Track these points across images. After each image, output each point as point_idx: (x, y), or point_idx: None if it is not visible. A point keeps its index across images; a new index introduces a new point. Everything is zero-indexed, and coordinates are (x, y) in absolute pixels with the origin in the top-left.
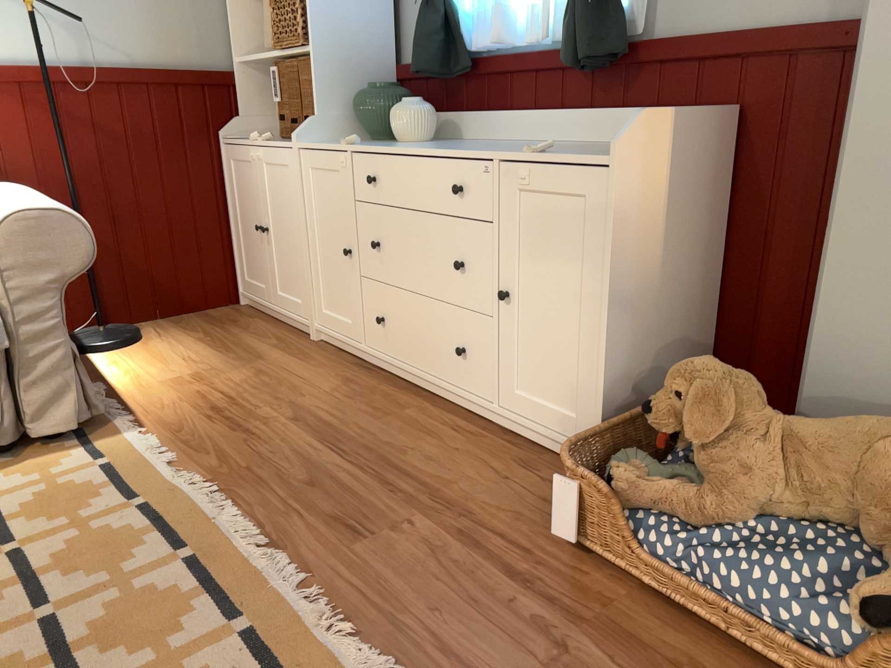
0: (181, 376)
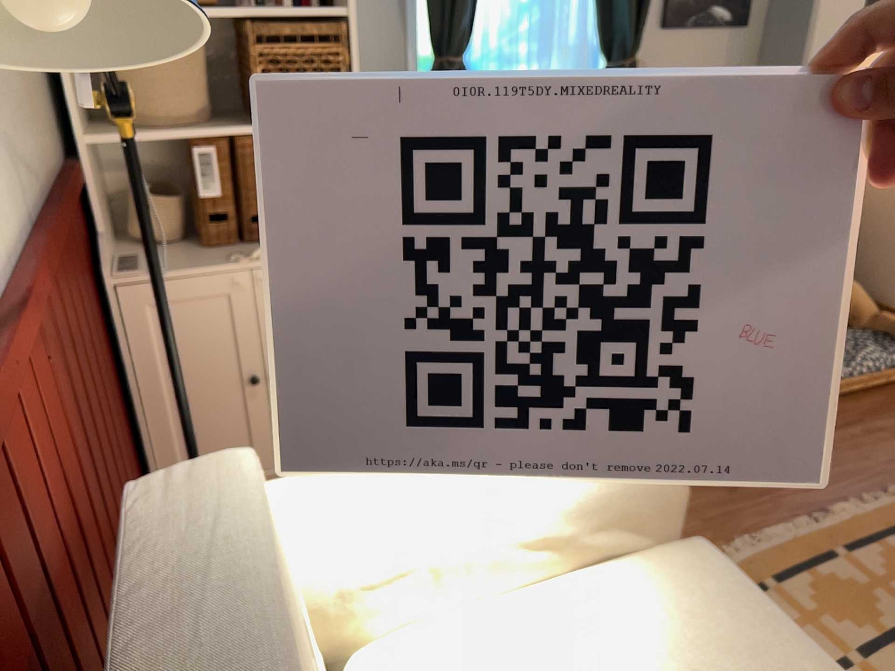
0: None
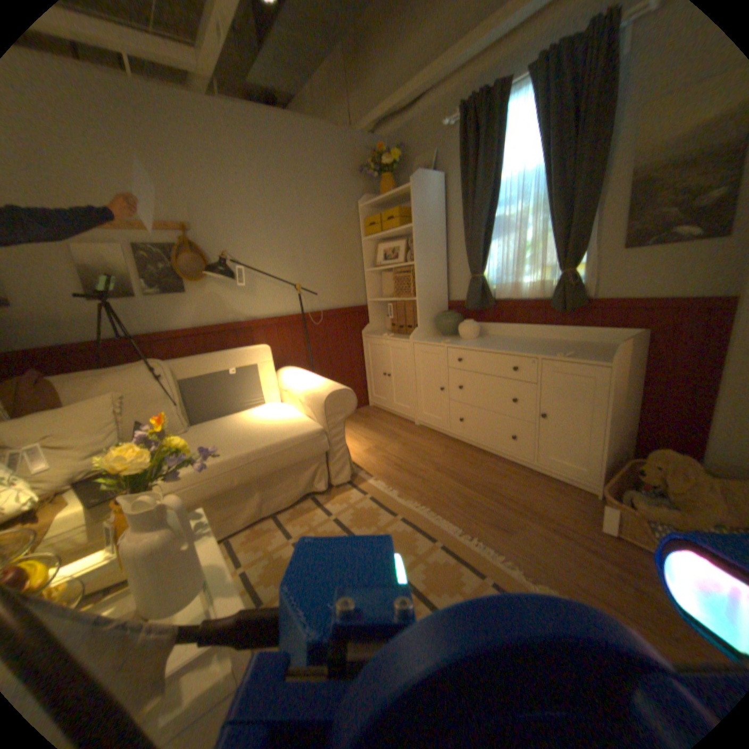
0: (369, 447)
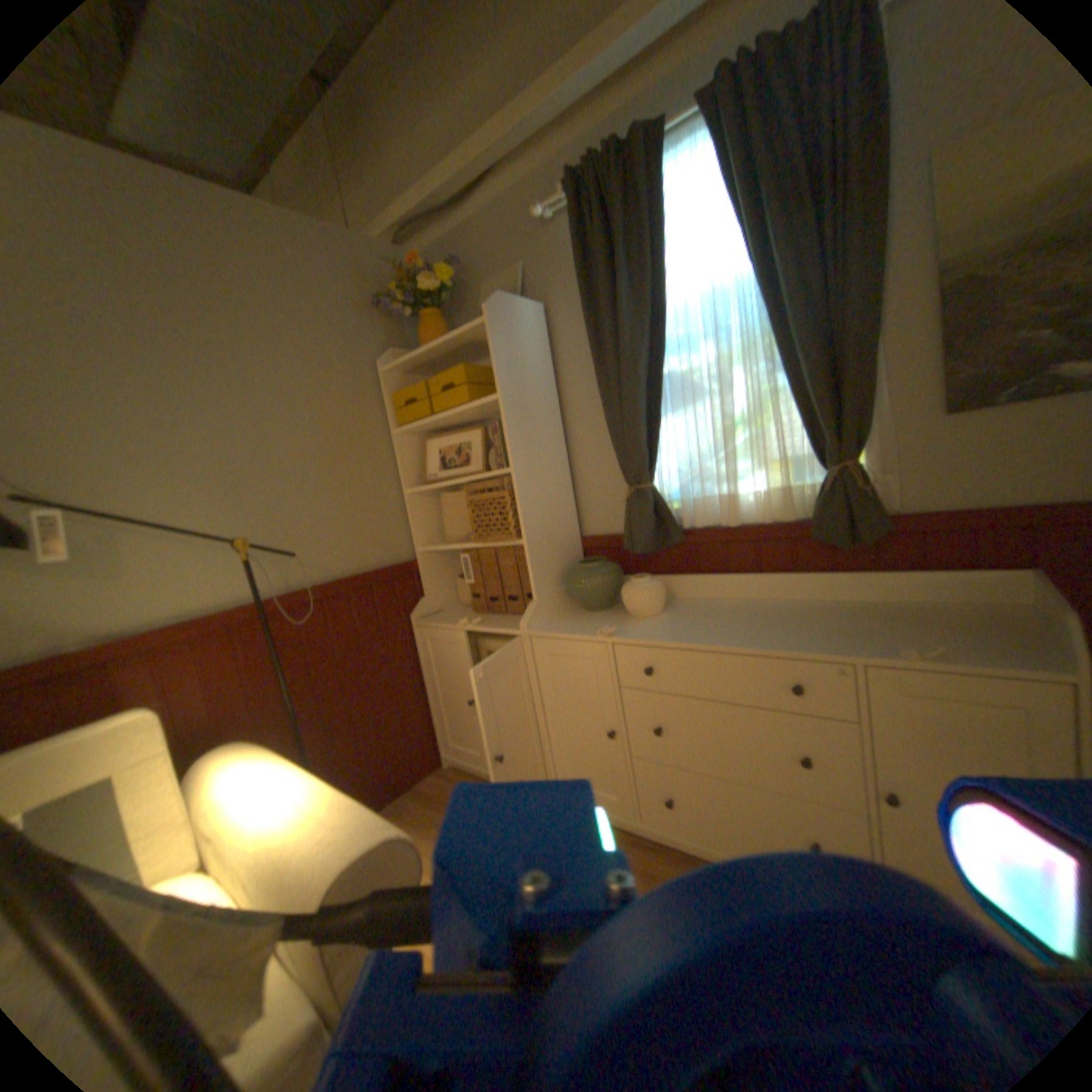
0: None
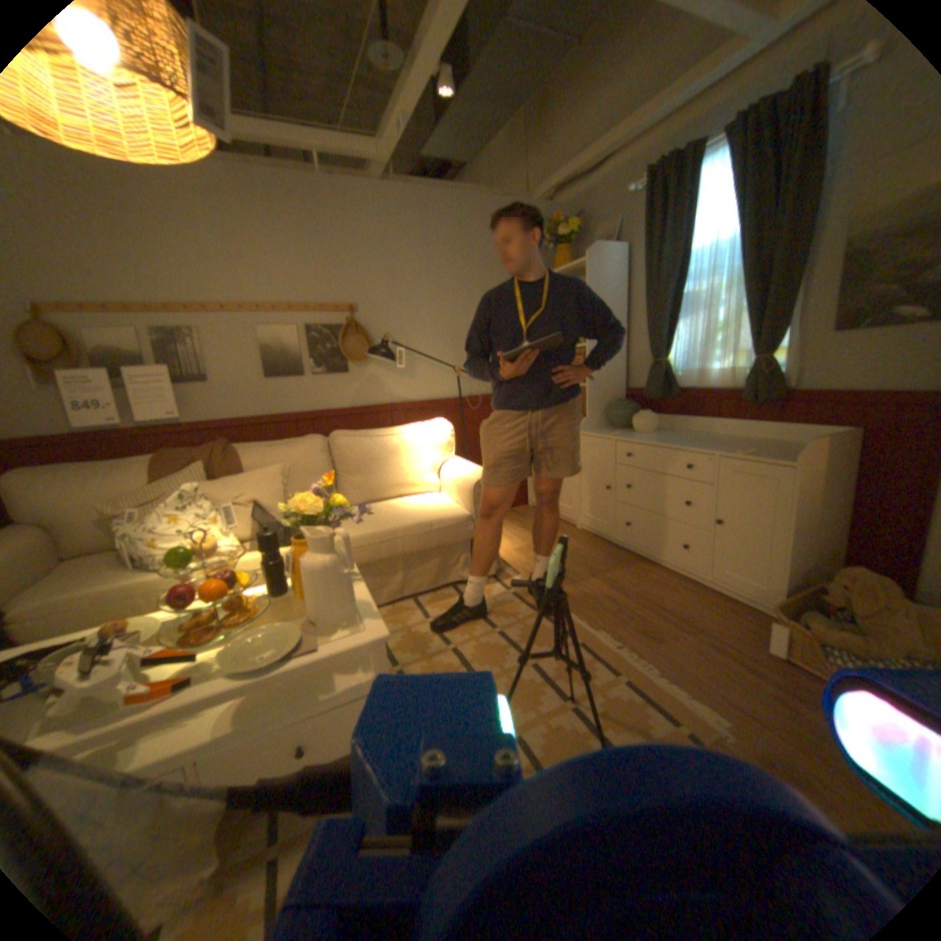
0: (521, 547)
